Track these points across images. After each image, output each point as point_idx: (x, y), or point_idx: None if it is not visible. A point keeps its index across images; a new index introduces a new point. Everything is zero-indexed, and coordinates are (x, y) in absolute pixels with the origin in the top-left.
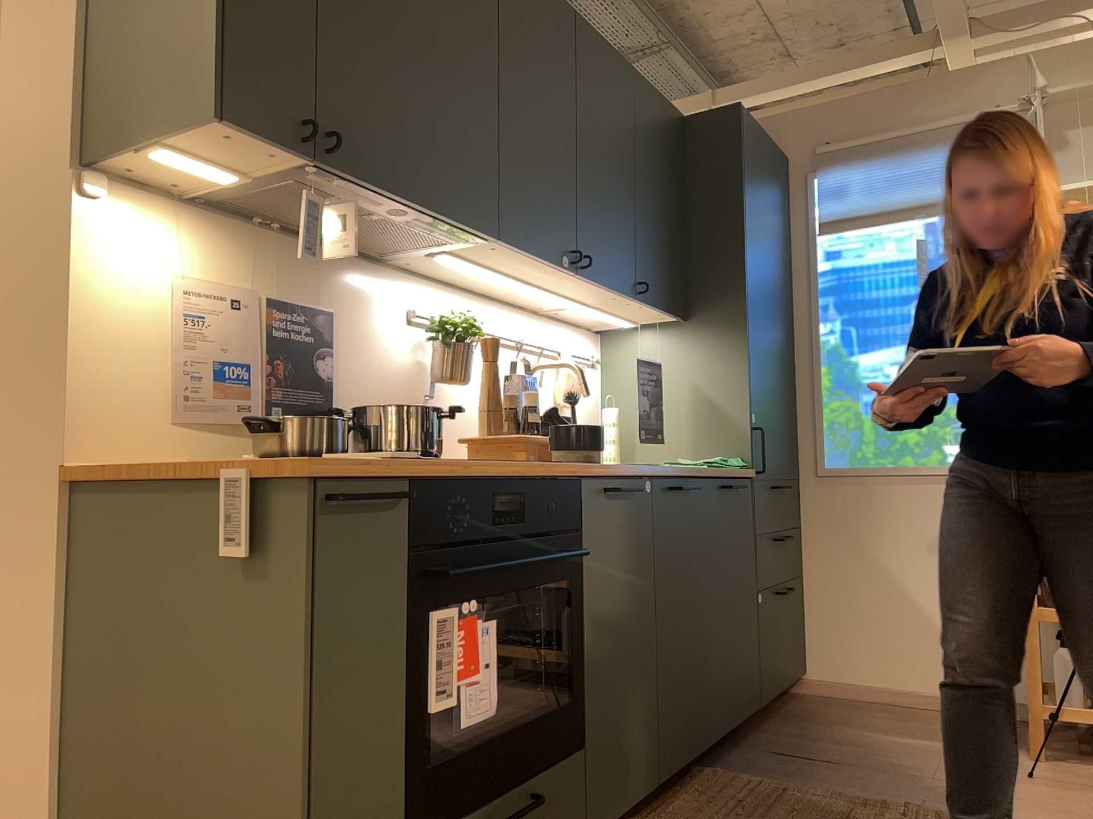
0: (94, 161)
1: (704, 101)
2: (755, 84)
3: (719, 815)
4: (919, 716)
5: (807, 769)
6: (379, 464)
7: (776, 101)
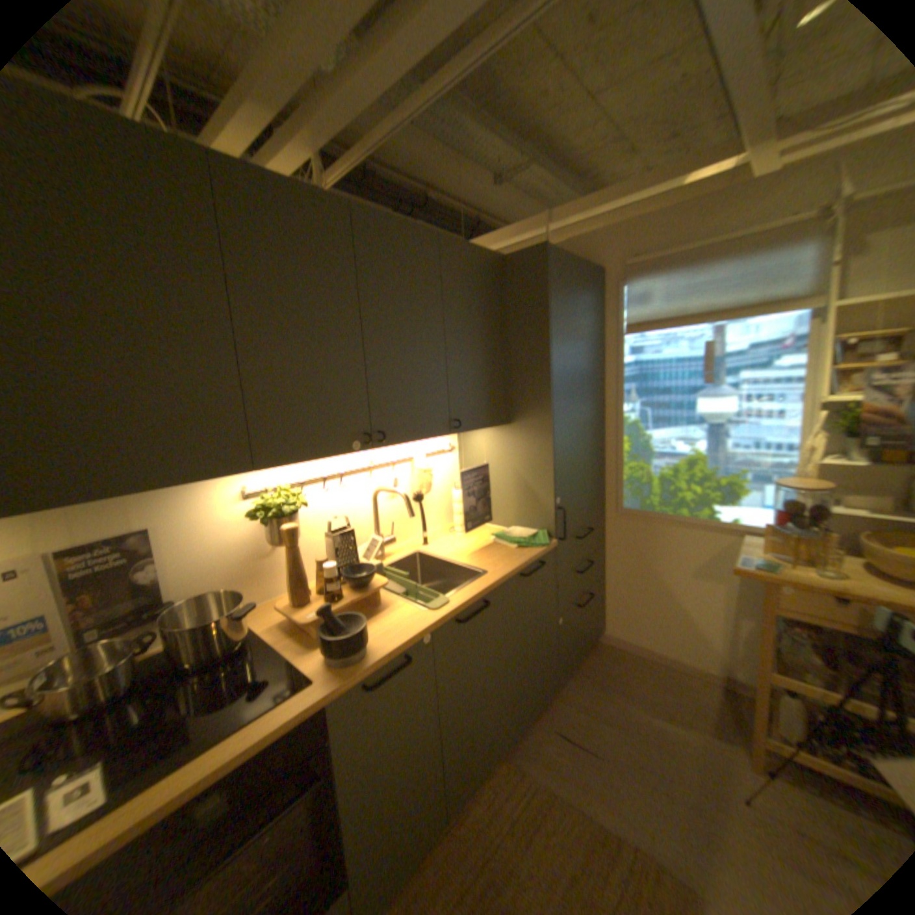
0: None
1: (543, 219)
2: (582, 201)
3: (492, 846)
4: (676, 687)
5: (577, 767)
6: None
7: (600, 214)
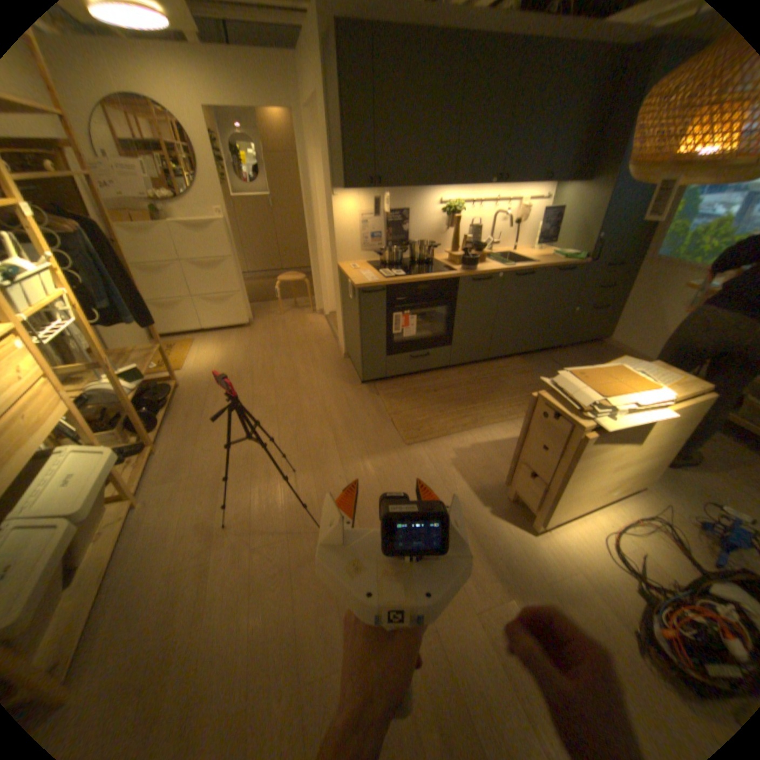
0: (333, 186)
1: None
2: None
3: (501, 371)
4: None
5: (552, 368)
6: (378, 282)
7: None
